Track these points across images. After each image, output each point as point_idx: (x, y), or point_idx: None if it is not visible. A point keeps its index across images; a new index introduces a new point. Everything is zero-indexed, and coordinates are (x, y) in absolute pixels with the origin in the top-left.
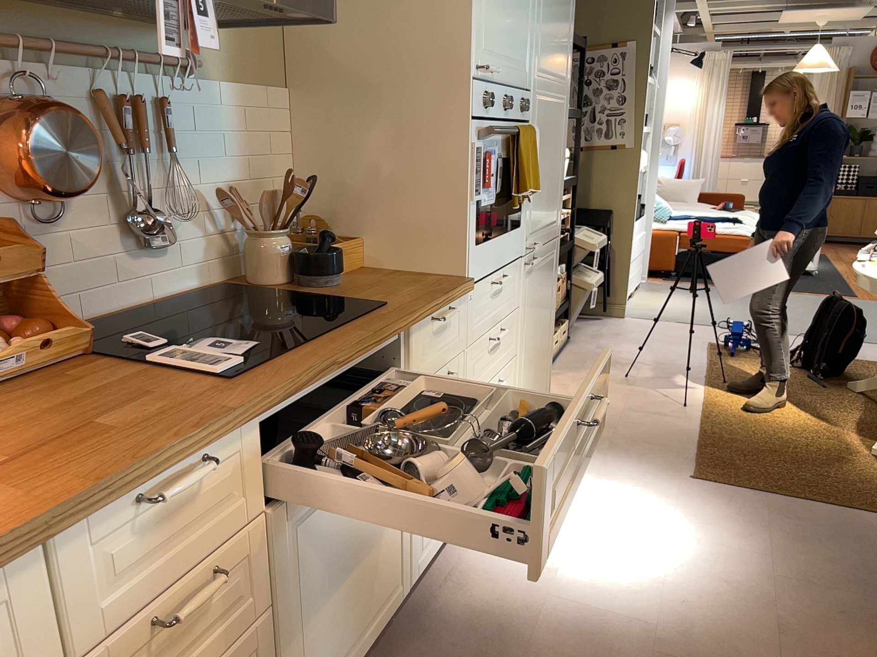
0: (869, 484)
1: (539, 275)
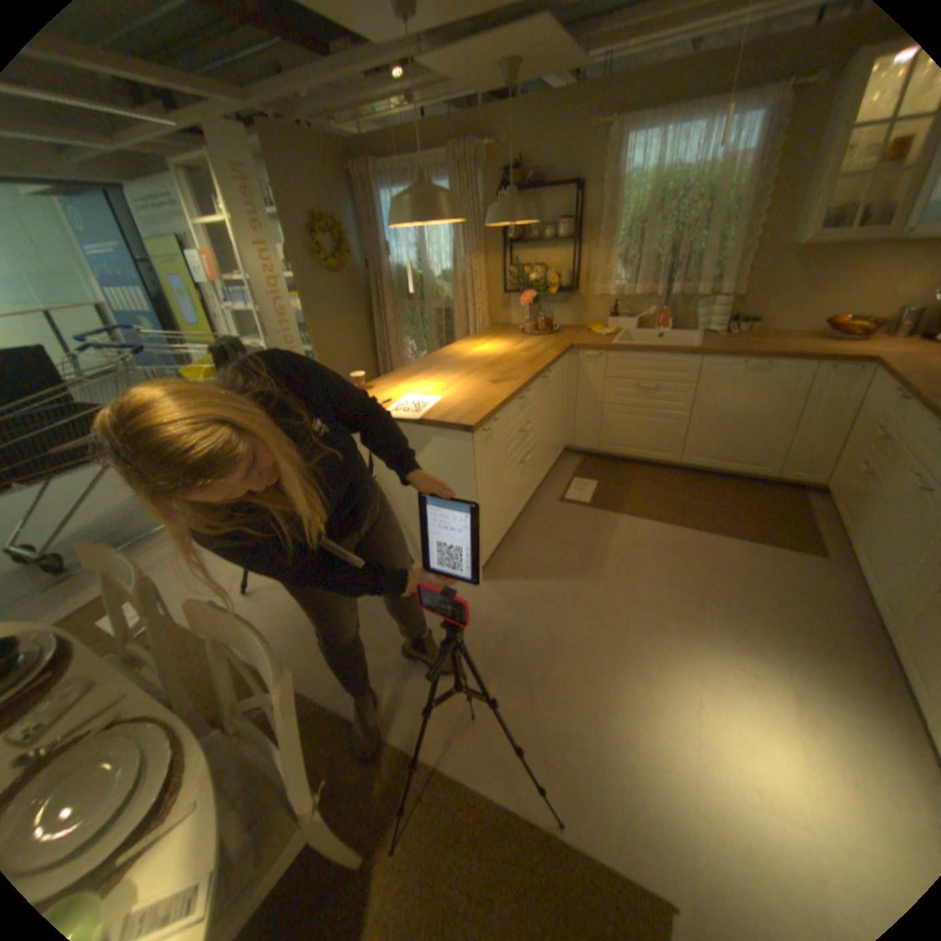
0: (420, 872)
1: None
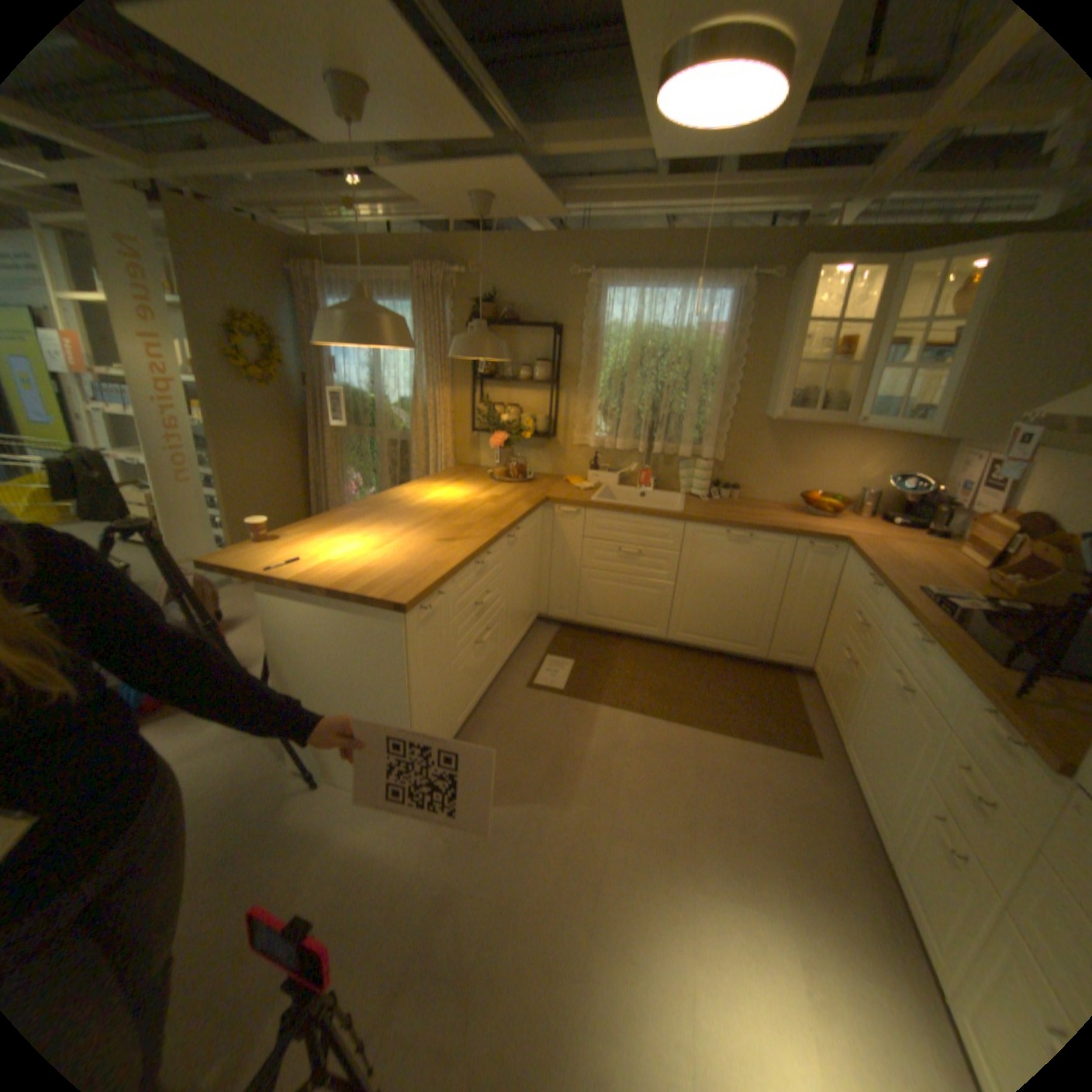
0: None
1: None
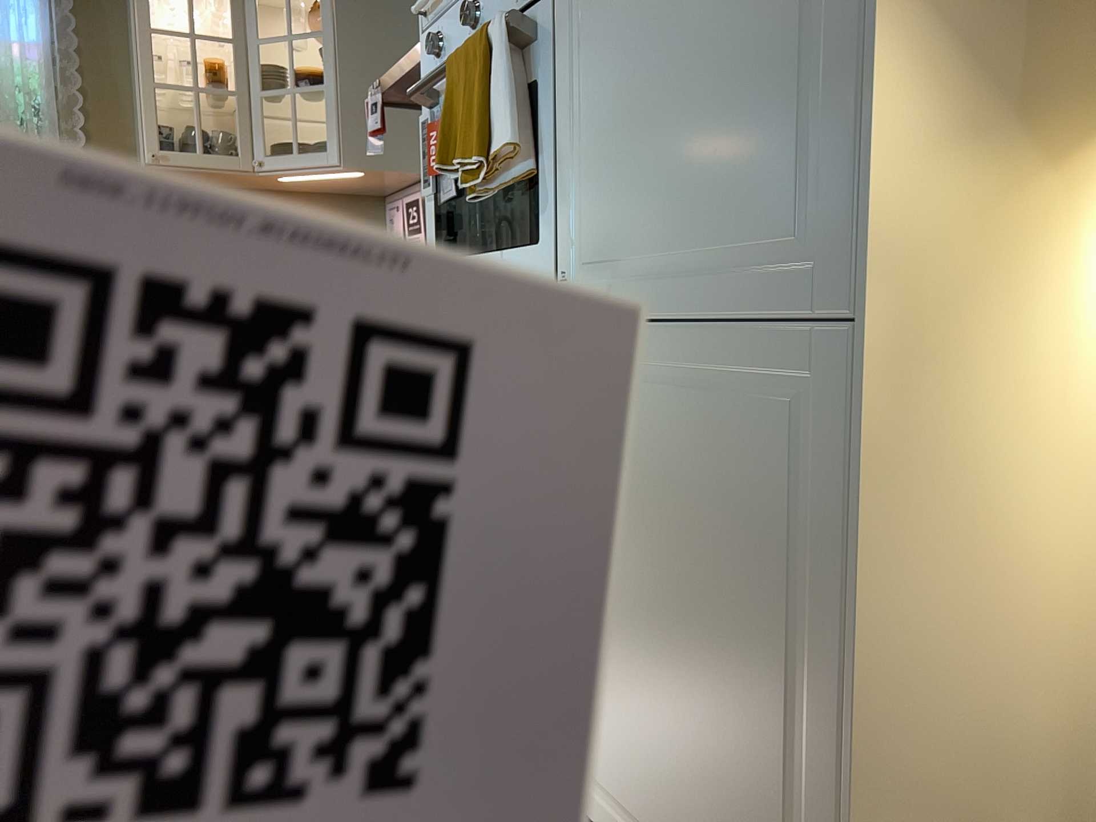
0: None
1: (654, 415)
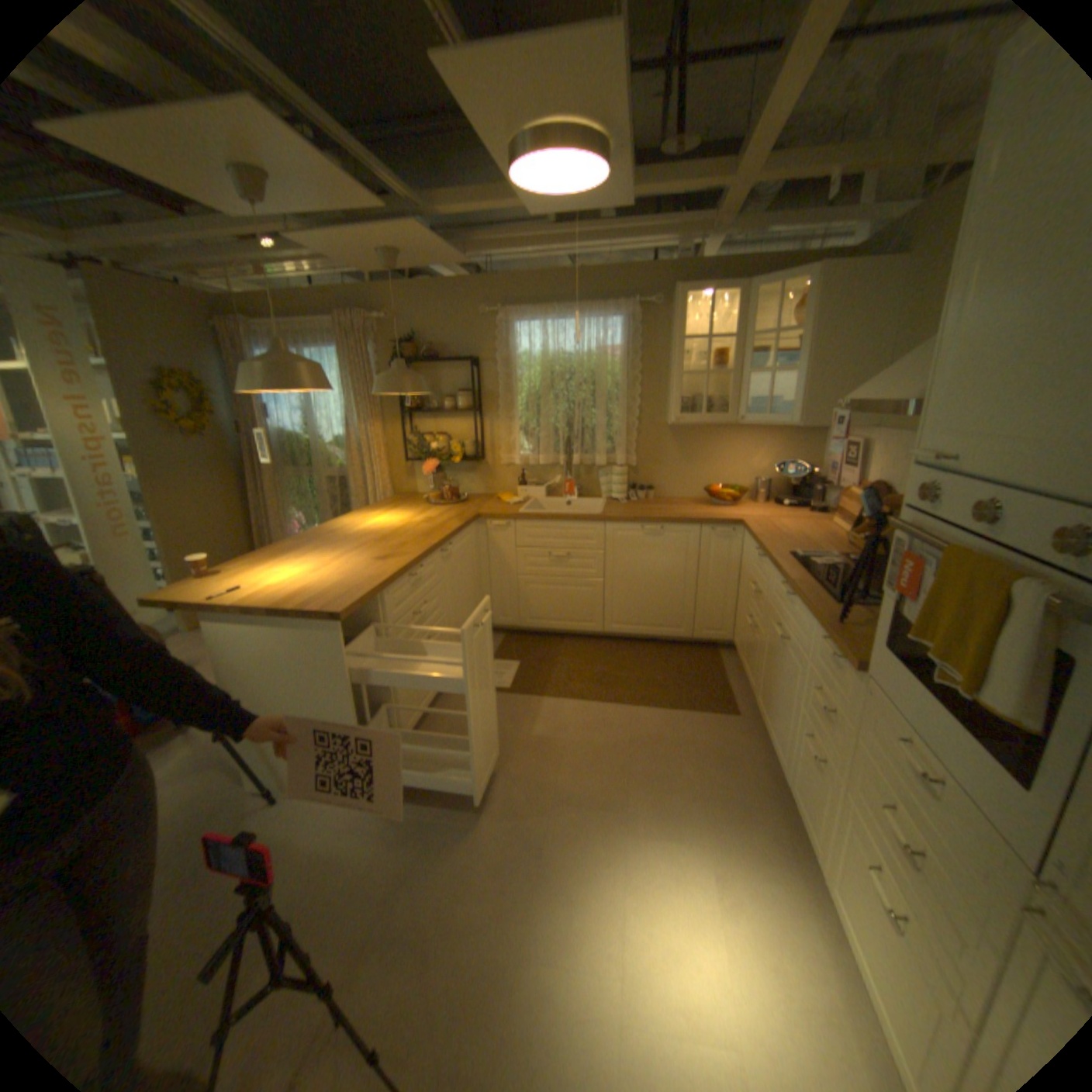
0: None
1: None
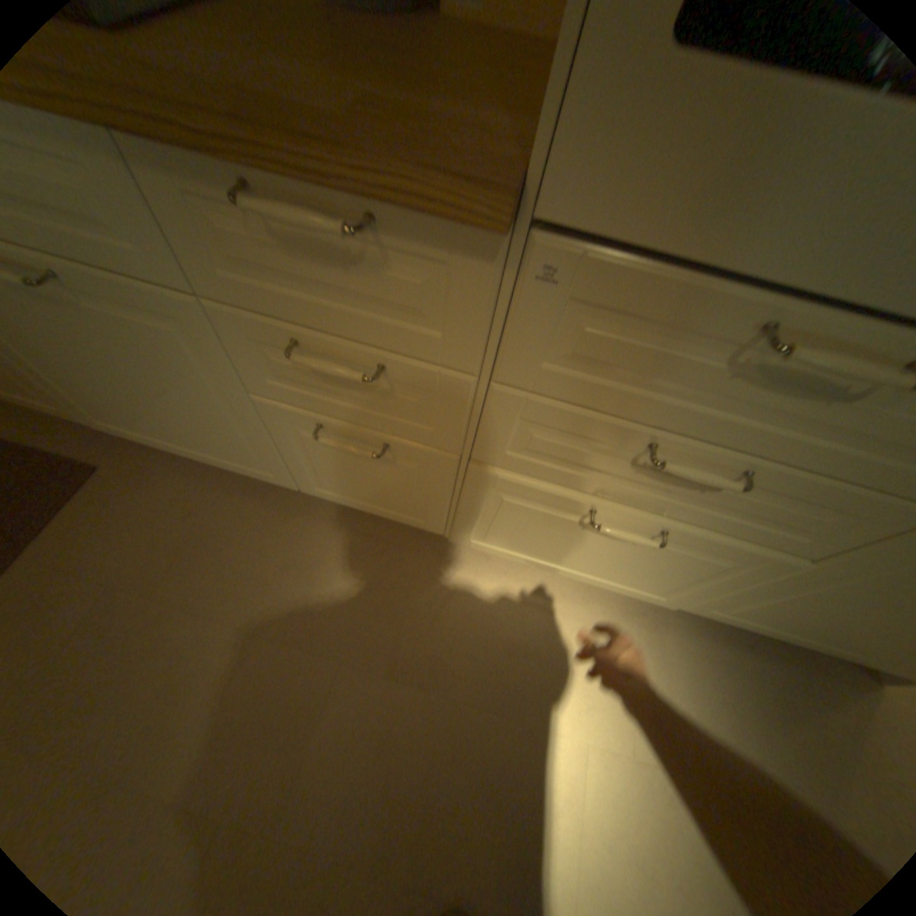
0: None
1: None
